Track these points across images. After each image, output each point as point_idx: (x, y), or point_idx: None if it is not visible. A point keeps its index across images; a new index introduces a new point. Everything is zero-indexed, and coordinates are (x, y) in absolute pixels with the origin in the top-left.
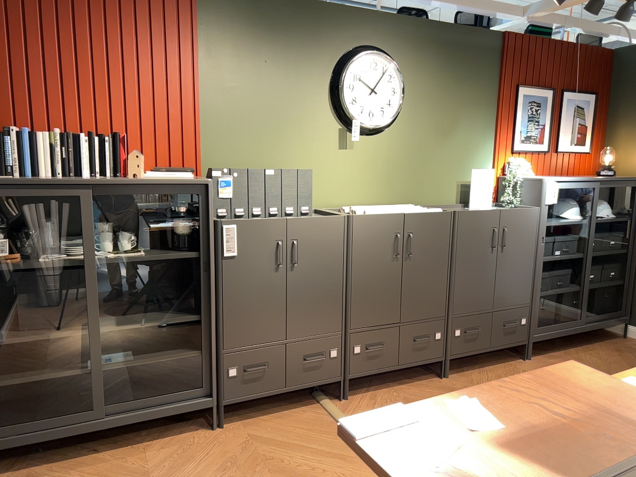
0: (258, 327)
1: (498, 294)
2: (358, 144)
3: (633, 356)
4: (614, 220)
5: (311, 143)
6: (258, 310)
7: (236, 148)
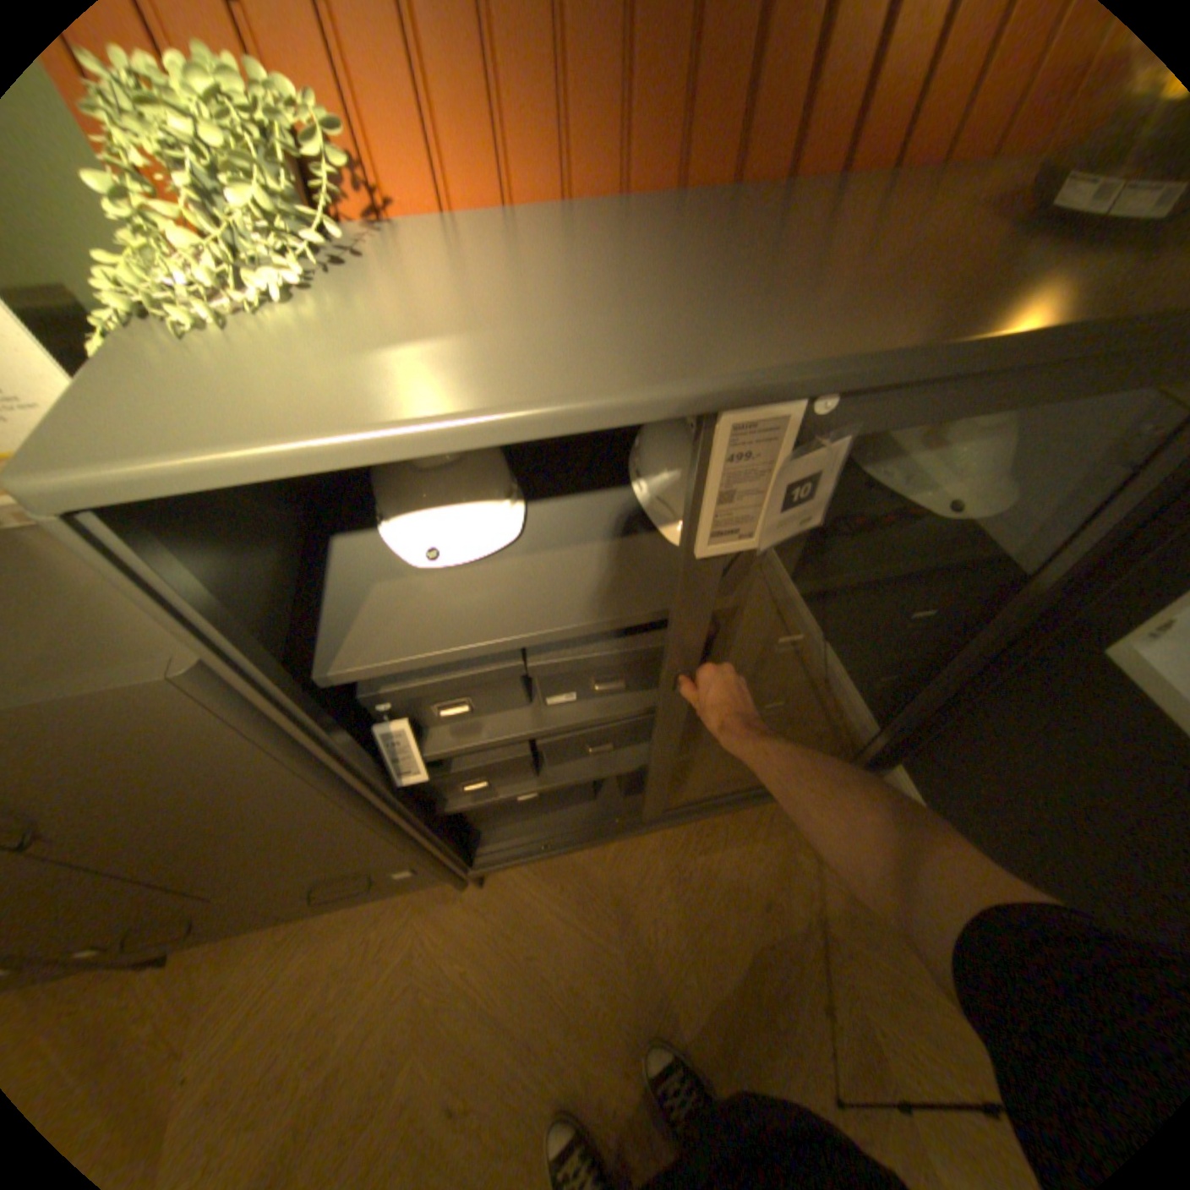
0: None
1: (192, 890)
2: None
3: (804, 926)
4: (967, 555)
5: None
6: None
7: None
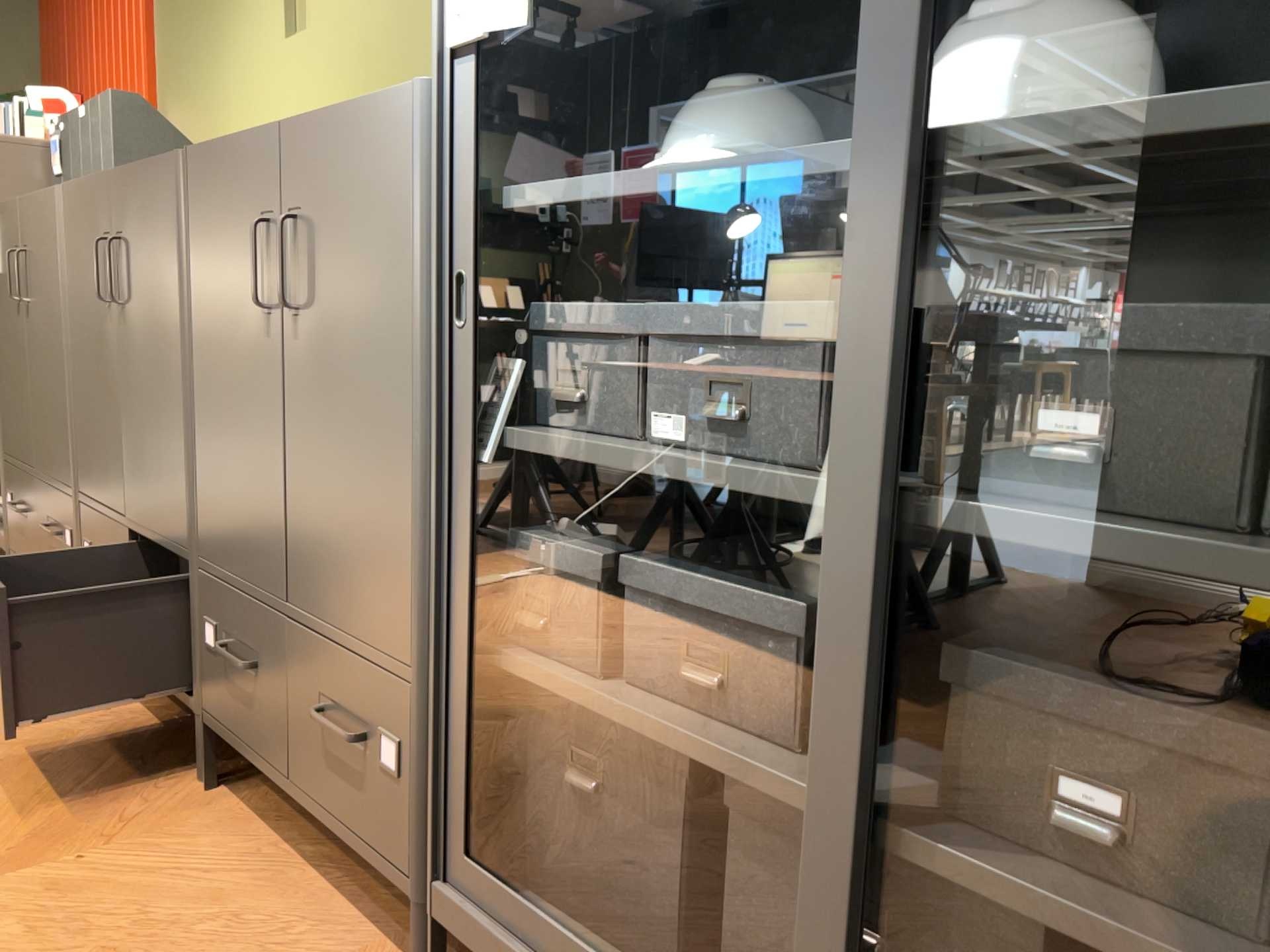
0: (18, 425)
1: (294, 543)
2: (312, 14)
3: None
4: None
5: (251, 43)
6: (16, 390)
7: (183, 92)
